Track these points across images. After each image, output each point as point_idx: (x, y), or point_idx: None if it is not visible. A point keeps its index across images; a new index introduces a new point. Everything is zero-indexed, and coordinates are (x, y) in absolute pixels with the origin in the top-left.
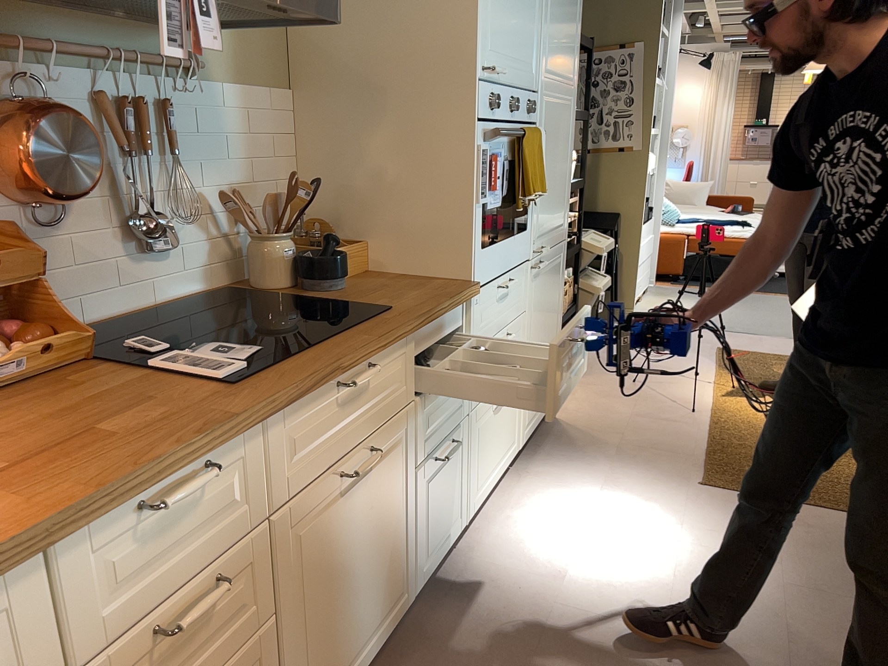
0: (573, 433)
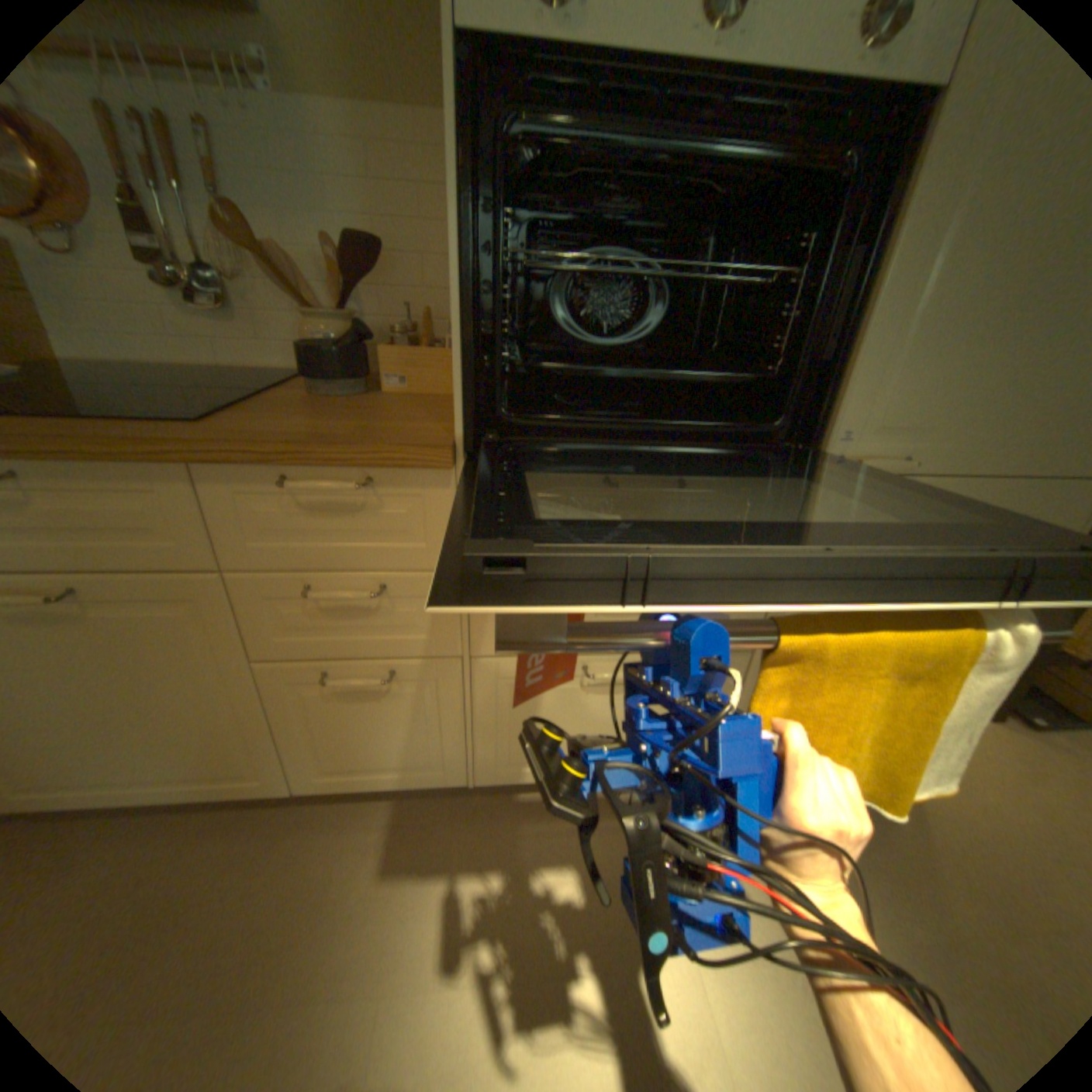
0: (901, 837)
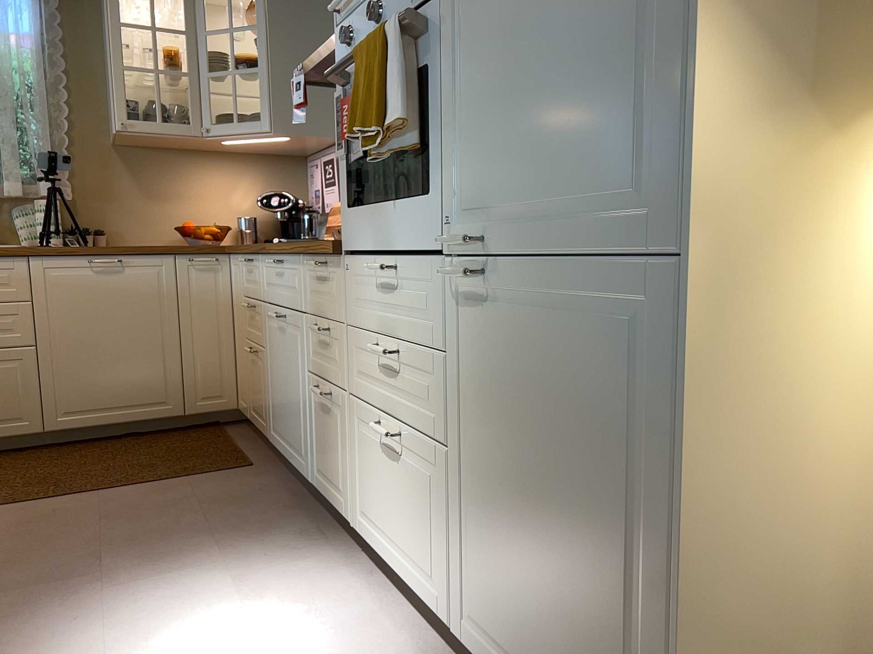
0: None
